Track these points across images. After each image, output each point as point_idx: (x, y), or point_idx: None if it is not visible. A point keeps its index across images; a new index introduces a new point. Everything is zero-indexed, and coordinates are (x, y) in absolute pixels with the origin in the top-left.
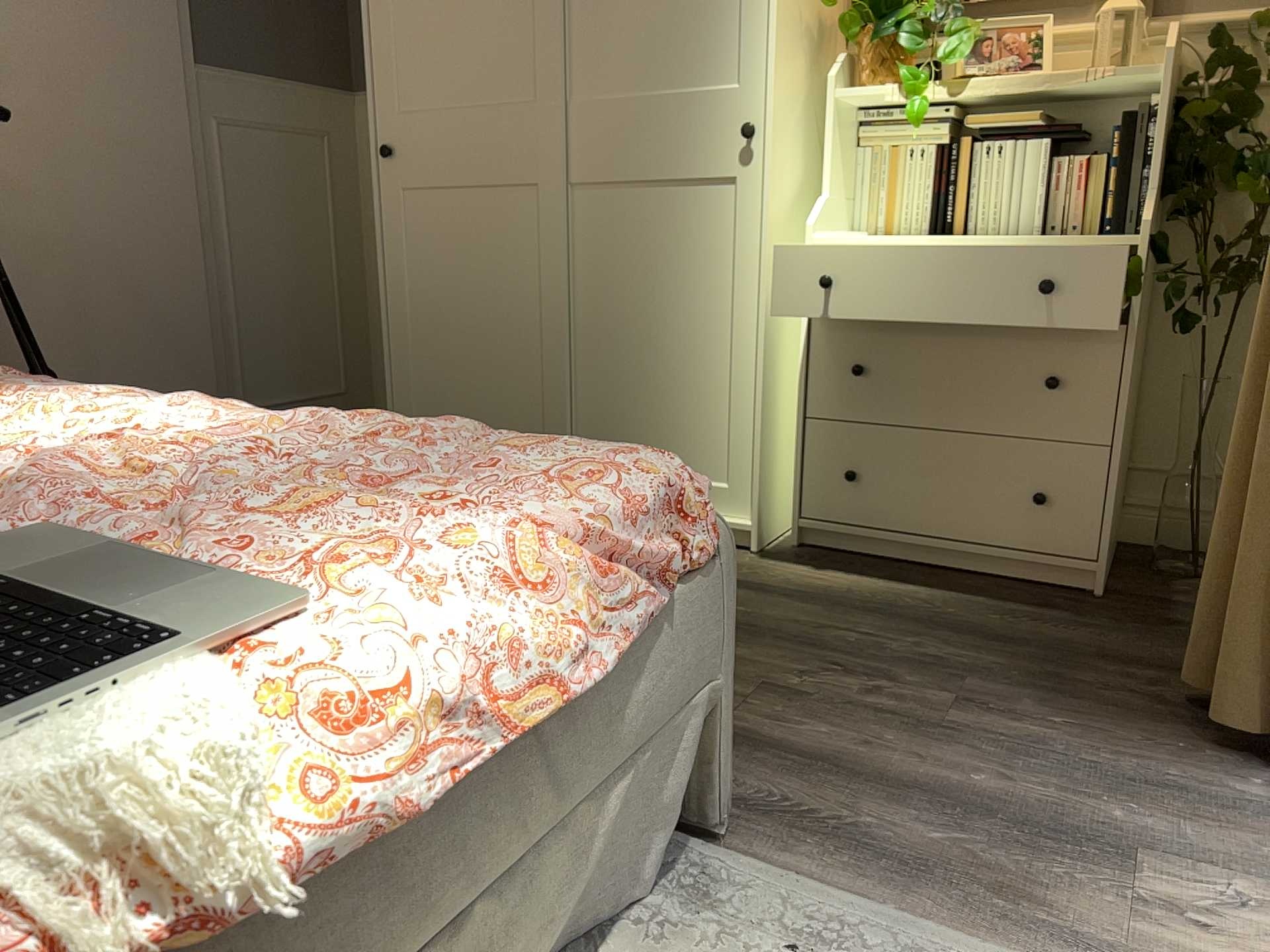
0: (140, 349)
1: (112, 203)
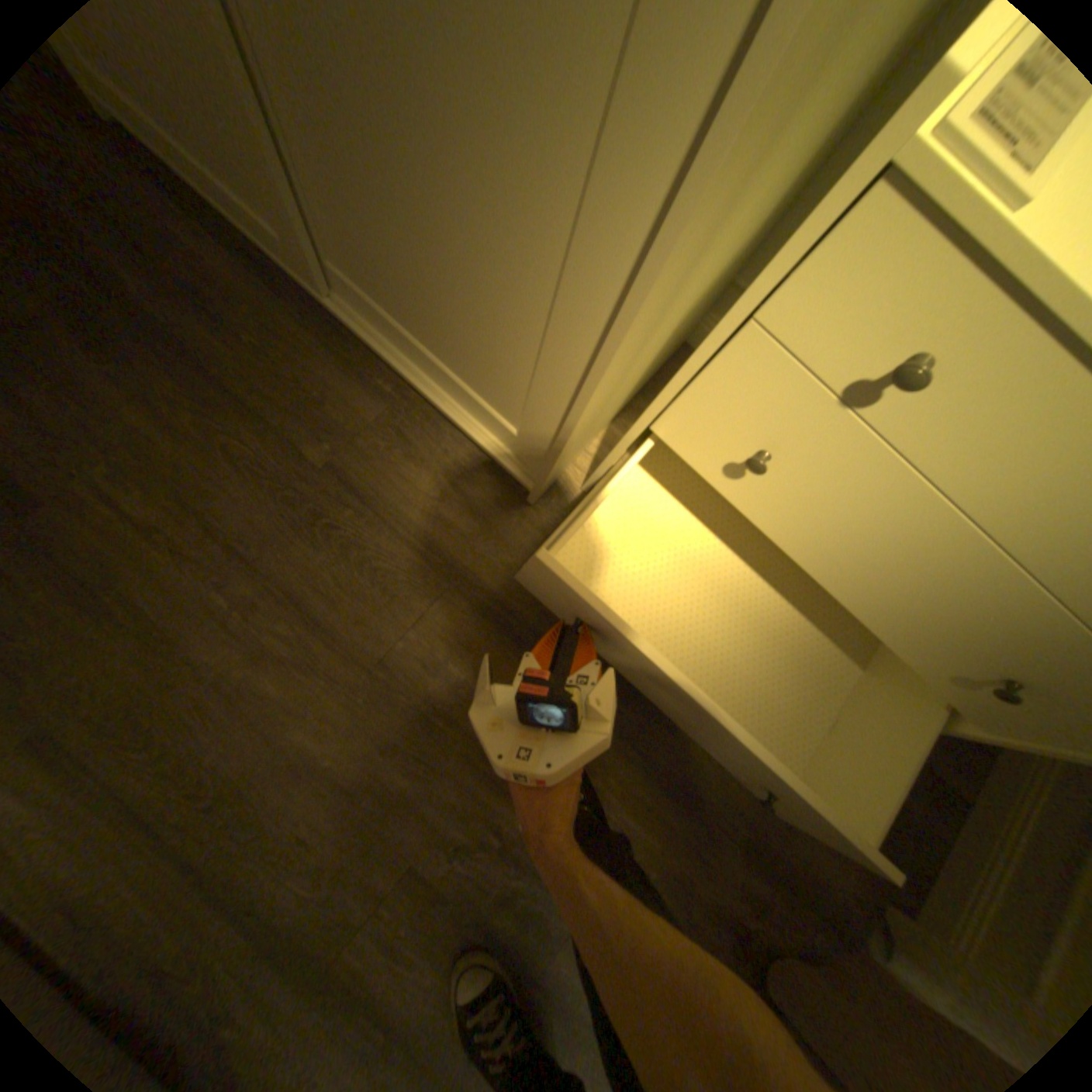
0: None
1: None
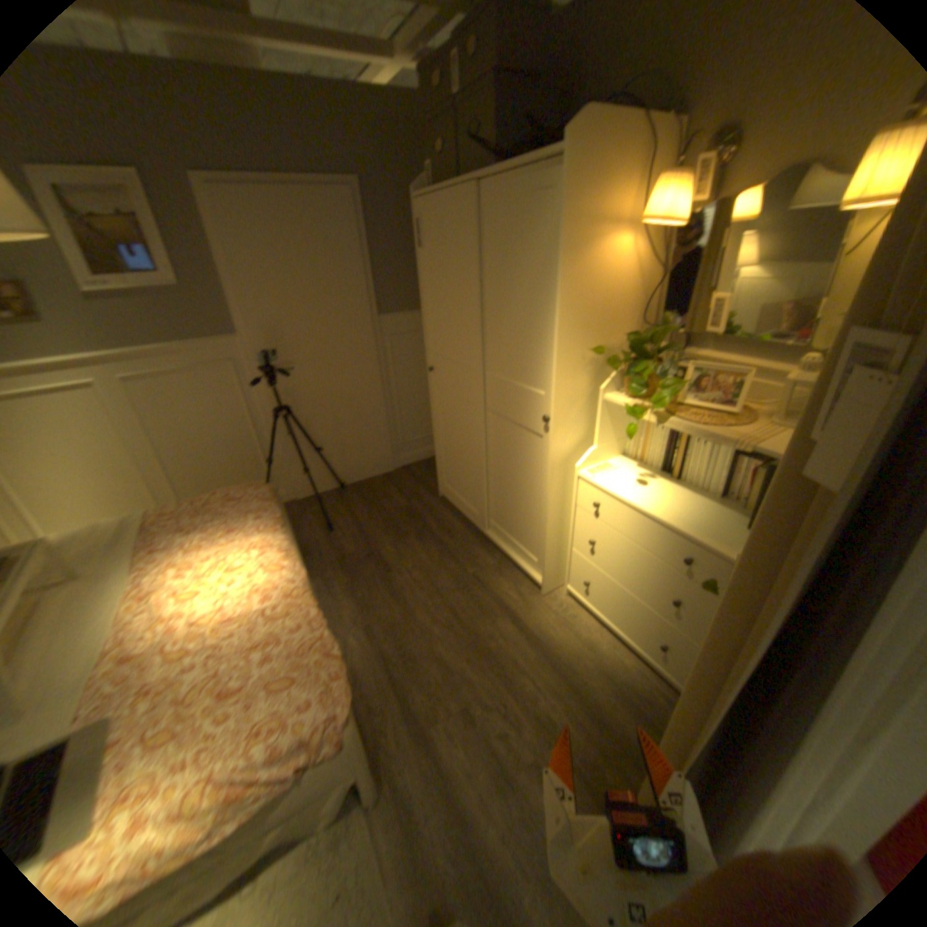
0: (355, 432)
1: (342, 382)
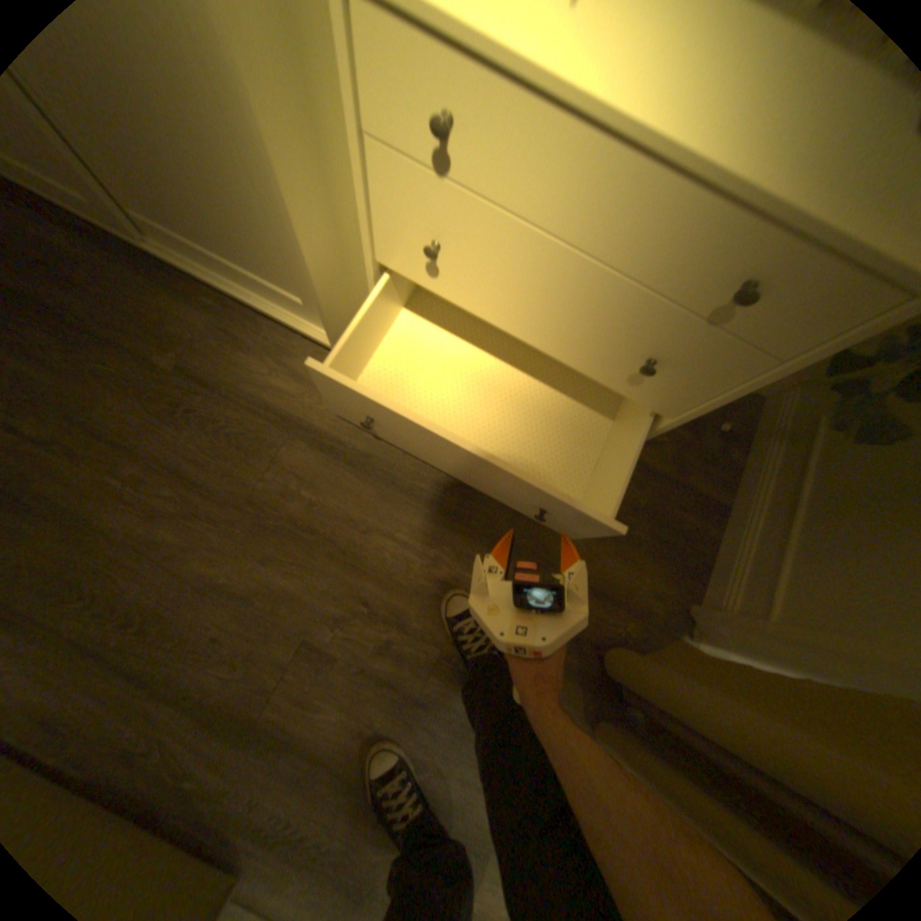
0: None
1: None
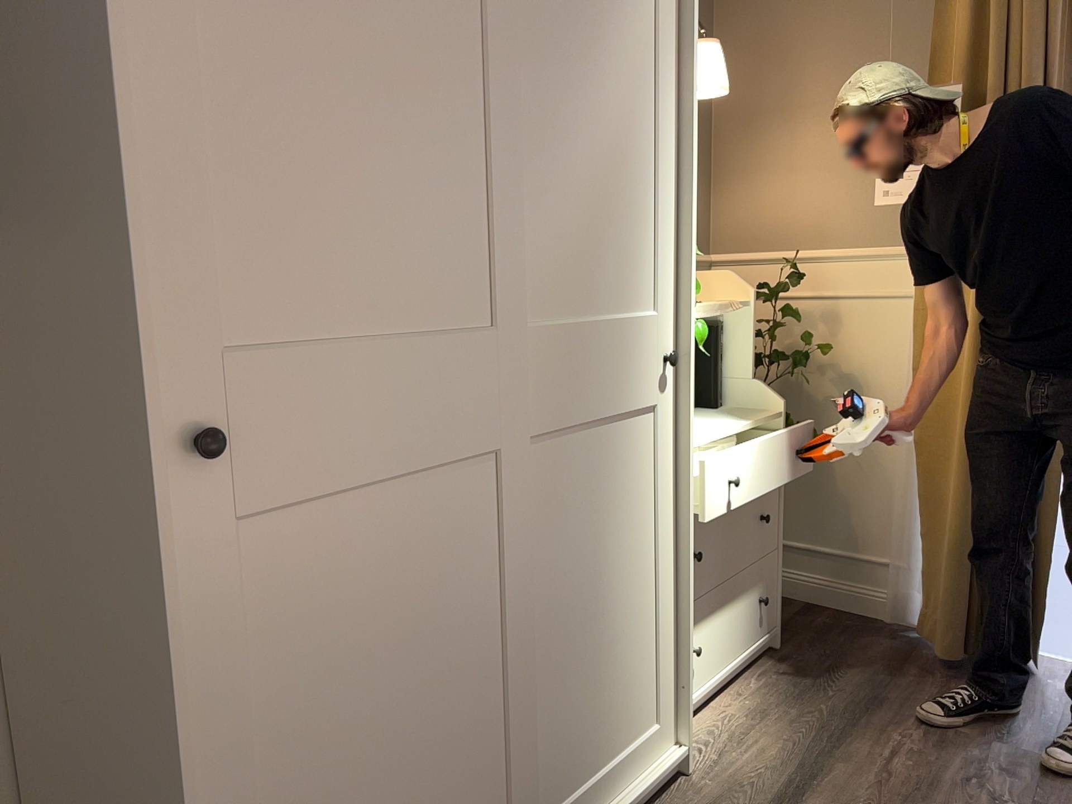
0: None
1: None
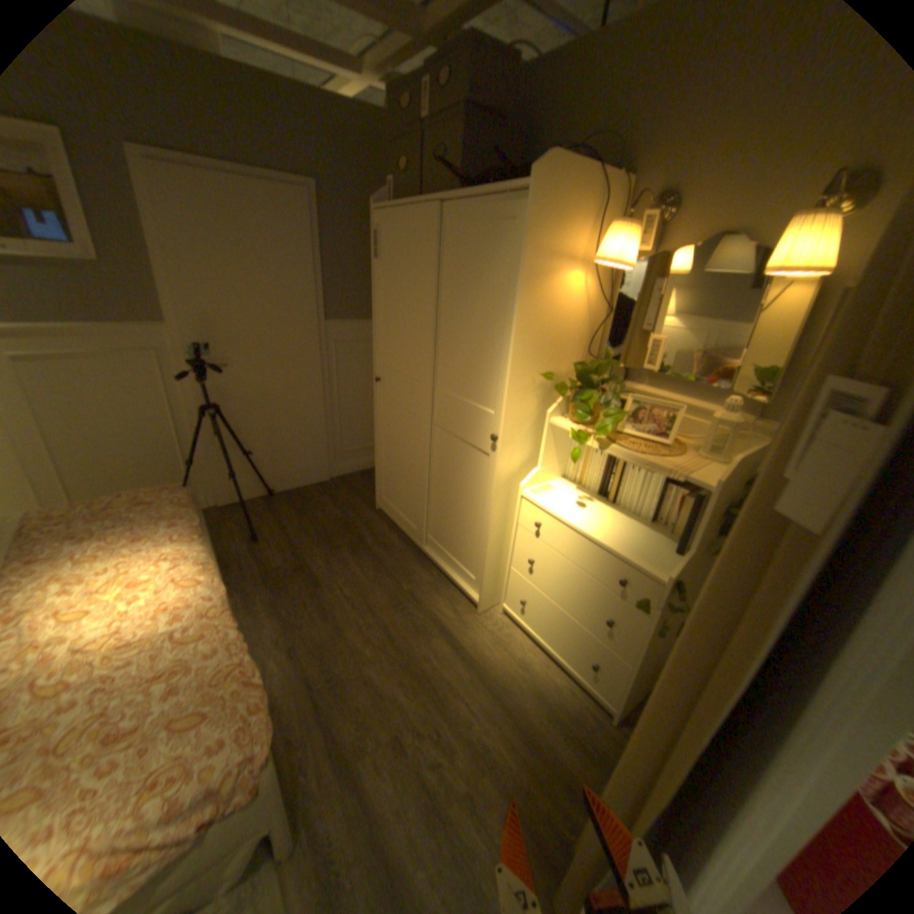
0: (292, 435)
1: (282, 382)
